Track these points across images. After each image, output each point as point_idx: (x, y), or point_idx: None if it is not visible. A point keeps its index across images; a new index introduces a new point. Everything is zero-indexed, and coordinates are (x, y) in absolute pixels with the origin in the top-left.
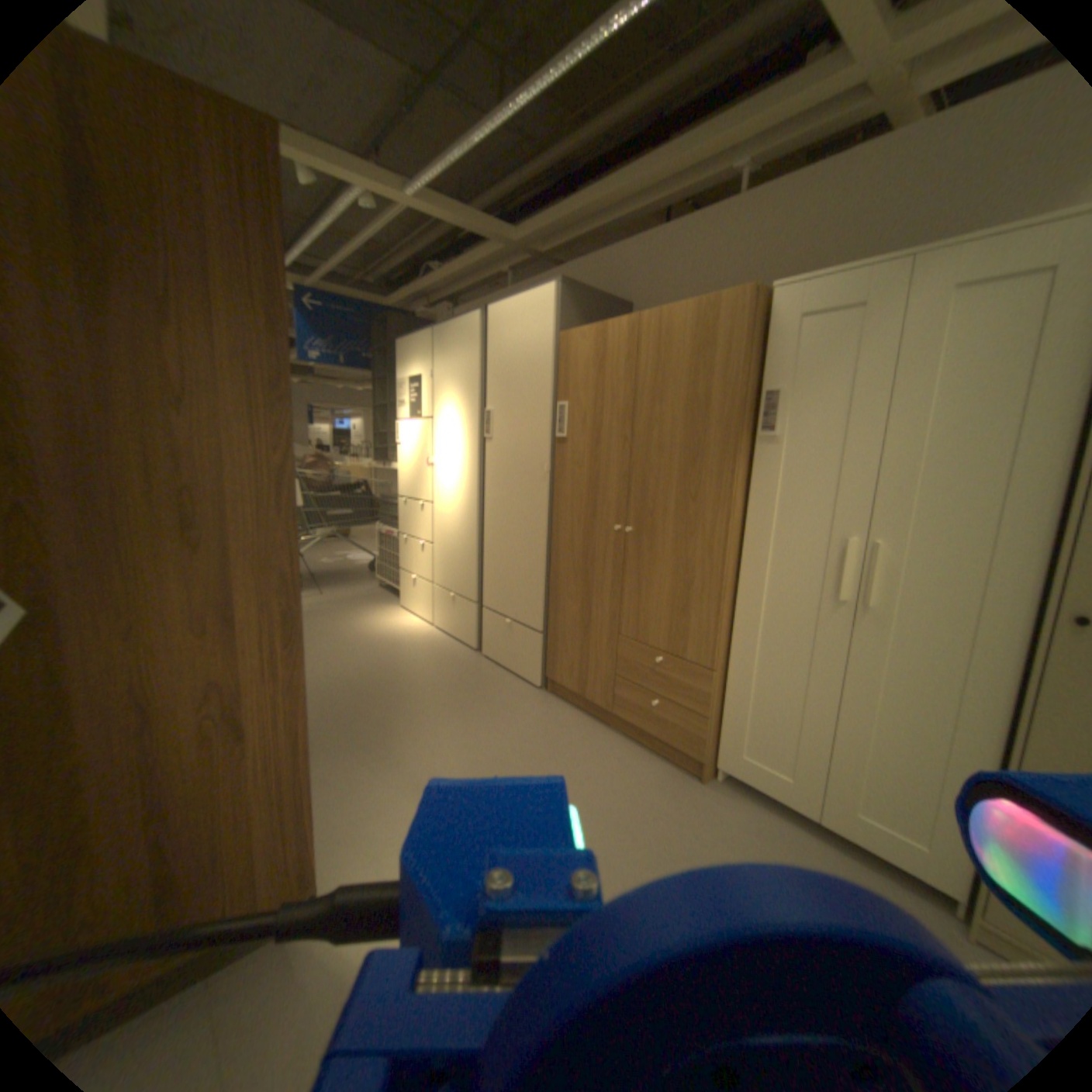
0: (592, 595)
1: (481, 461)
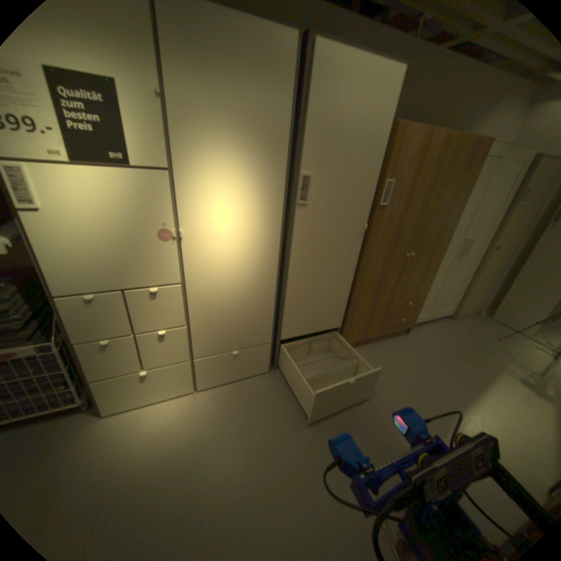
0: (383, 291)
1: (284, 225)
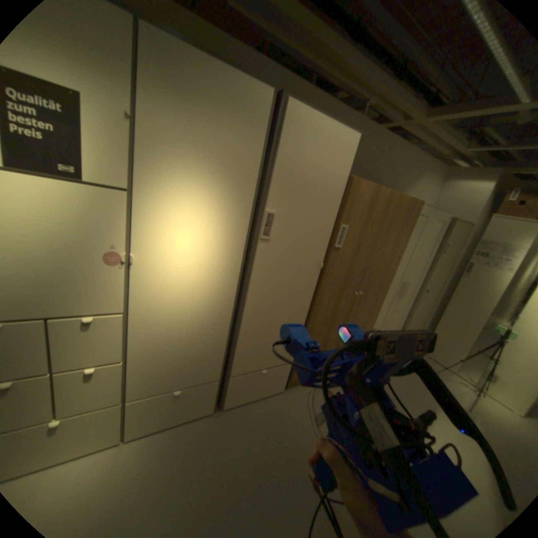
0: (334, 327)
1: (244, 257)
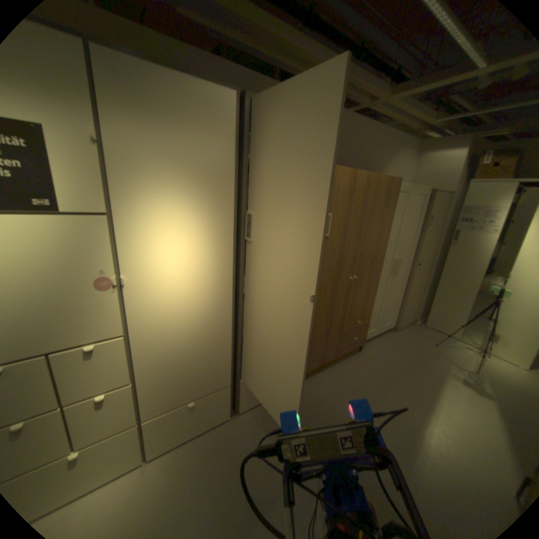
0: (334, 314)
1: (235, 261)
